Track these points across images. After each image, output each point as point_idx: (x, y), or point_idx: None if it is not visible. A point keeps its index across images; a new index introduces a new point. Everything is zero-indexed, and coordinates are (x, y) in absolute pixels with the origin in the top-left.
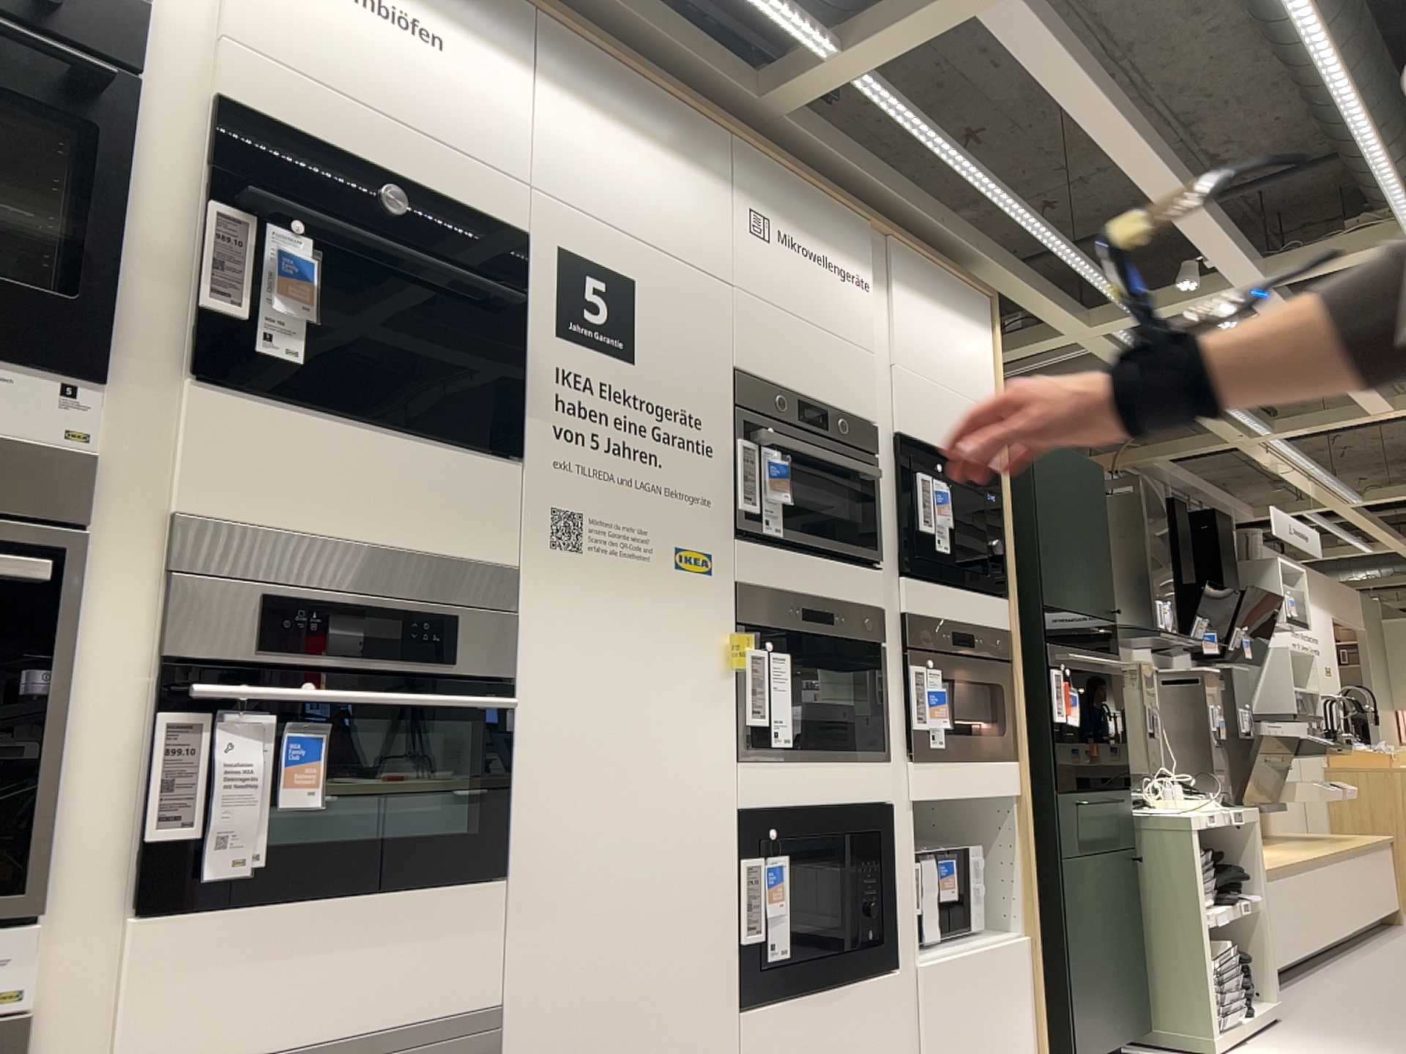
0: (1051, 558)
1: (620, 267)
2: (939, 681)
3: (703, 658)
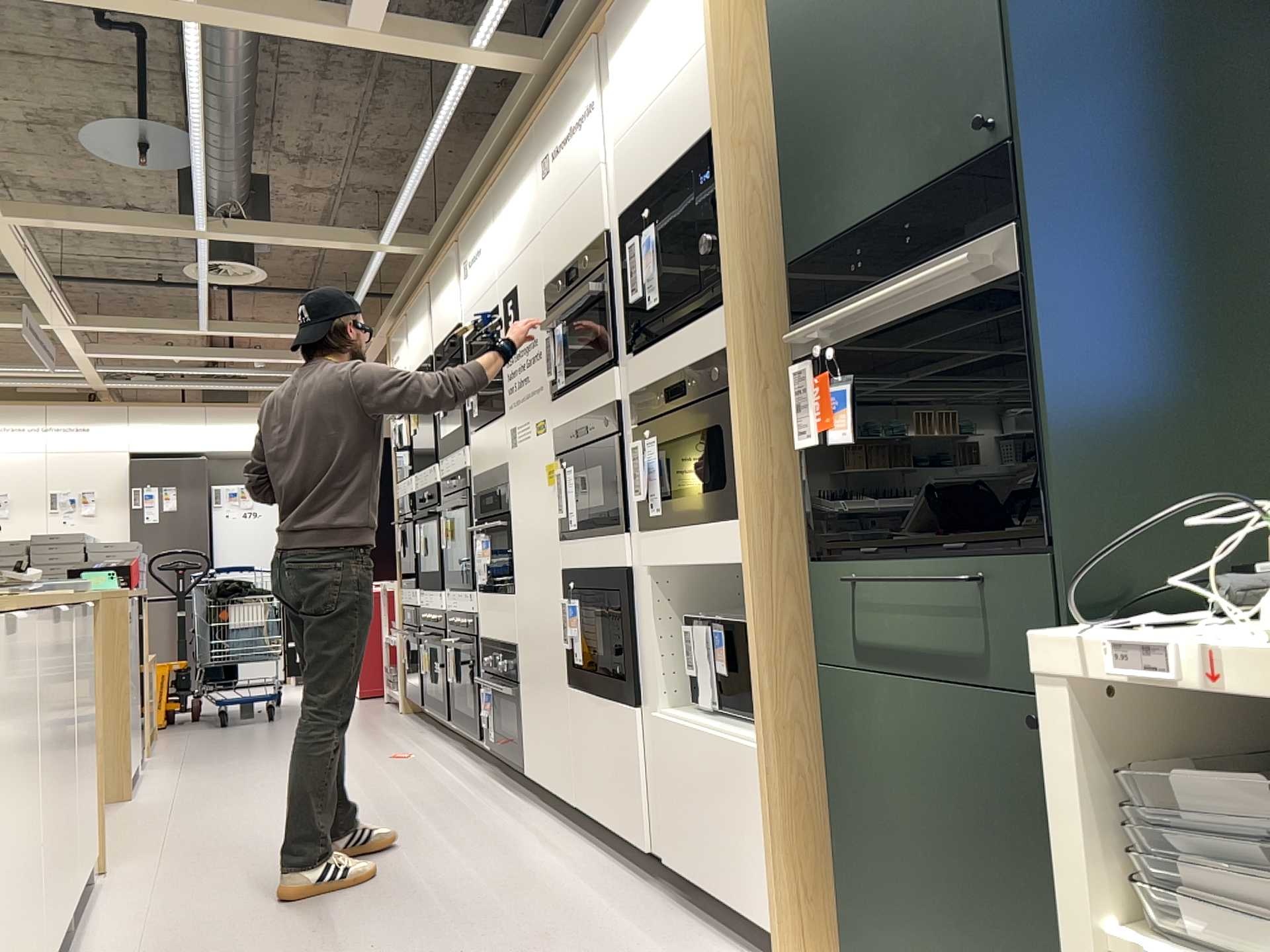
0: (812, 162)
1: (513, 283)
2: (656, 448)
3: (546, 482)
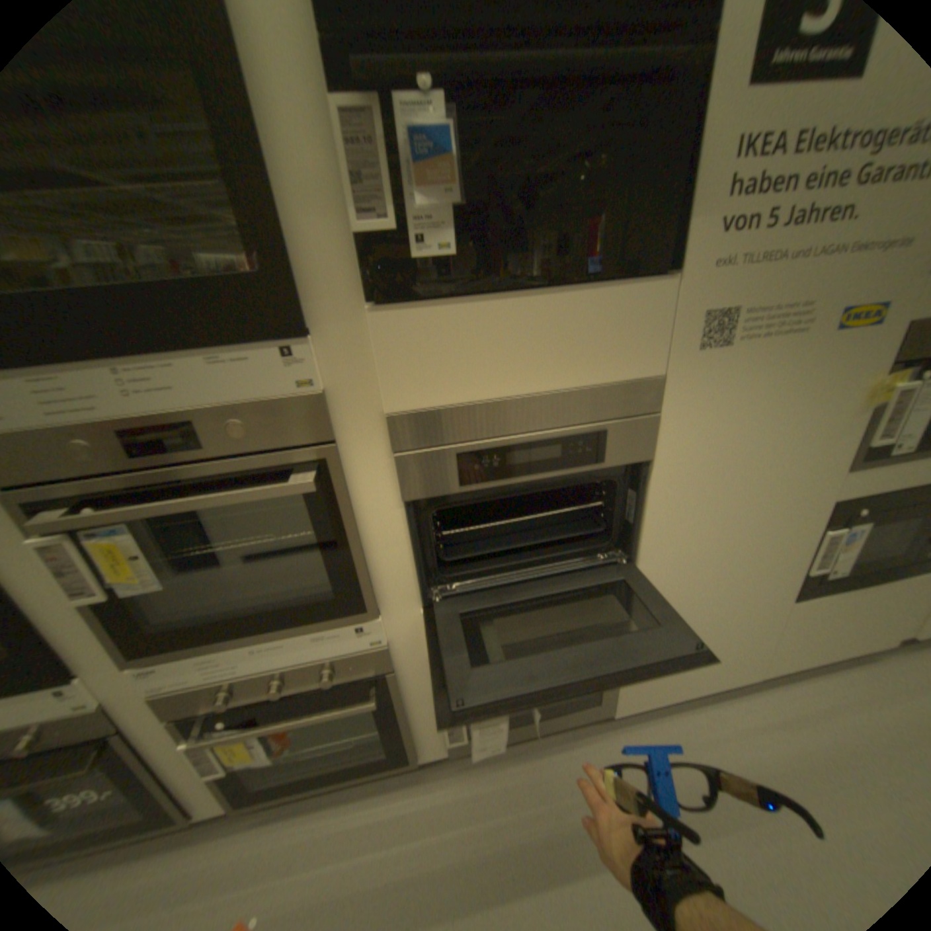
0: None
1: None
2: None
3: (845, 400)
